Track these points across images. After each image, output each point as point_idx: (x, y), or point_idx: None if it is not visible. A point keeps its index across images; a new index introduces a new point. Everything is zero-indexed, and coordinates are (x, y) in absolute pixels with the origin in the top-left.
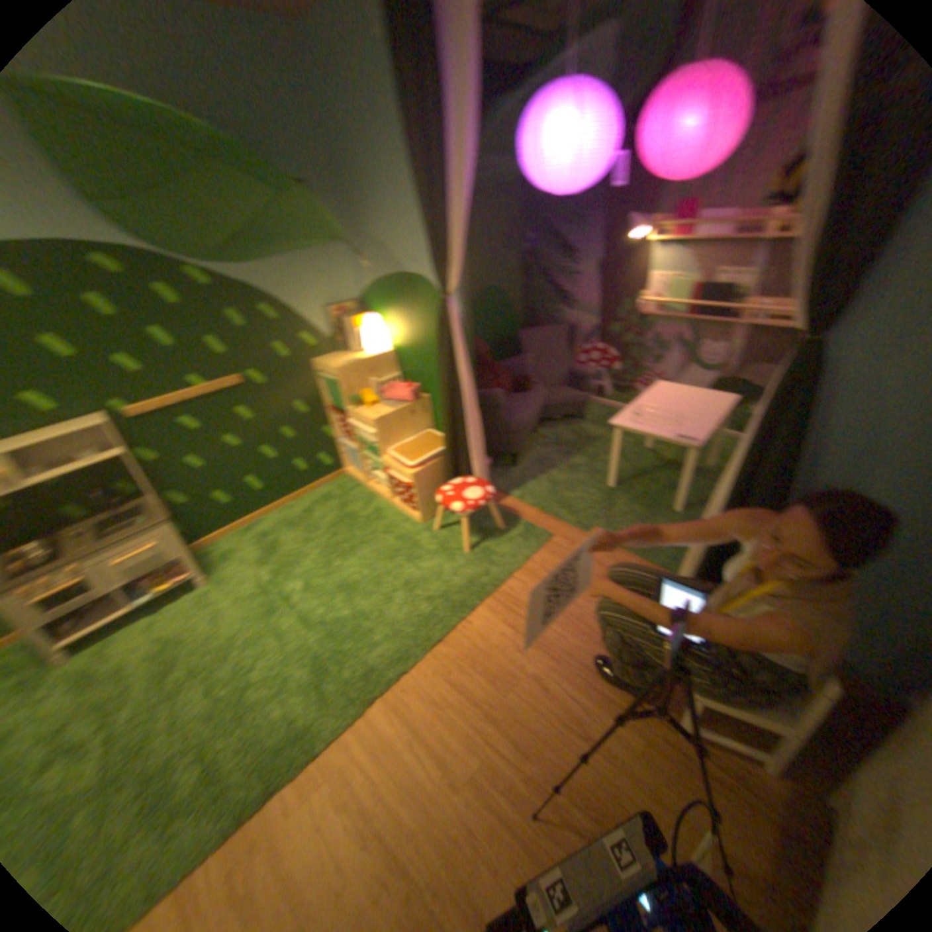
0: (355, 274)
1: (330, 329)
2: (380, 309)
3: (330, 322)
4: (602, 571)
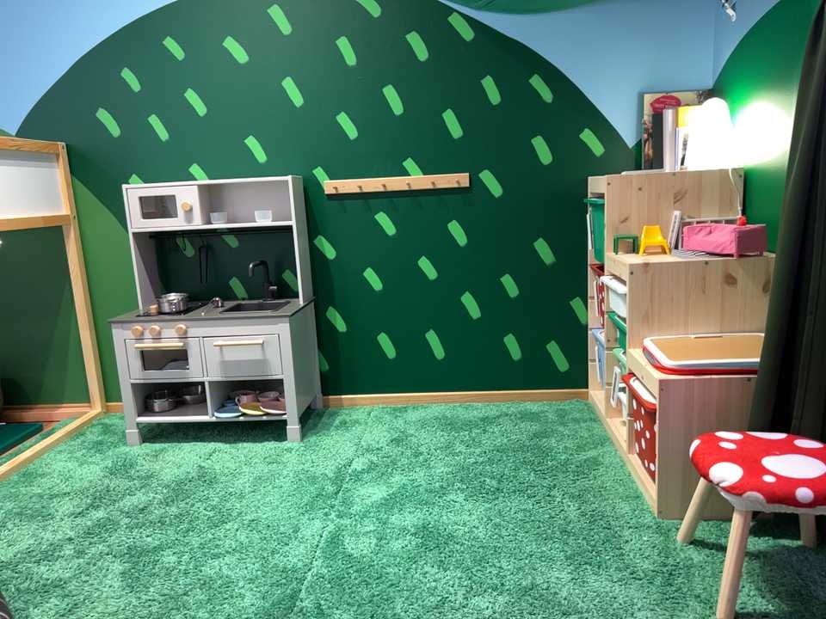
0: (717, 40)
1: (641, 132)
2: (740, 90)
3: (644, 118)
4: None
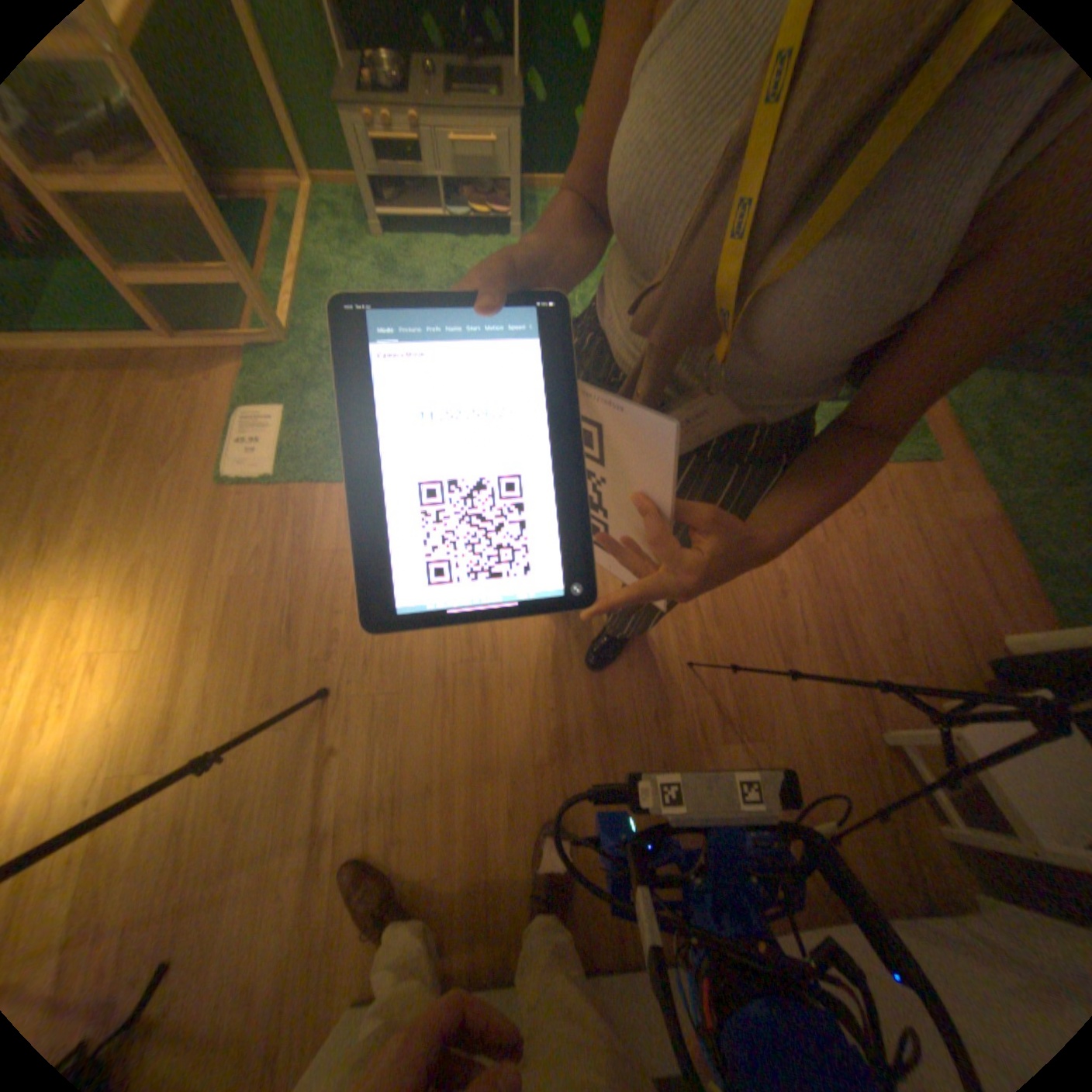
0: None
1: None
2: None
3: None
4: (964, 548)
